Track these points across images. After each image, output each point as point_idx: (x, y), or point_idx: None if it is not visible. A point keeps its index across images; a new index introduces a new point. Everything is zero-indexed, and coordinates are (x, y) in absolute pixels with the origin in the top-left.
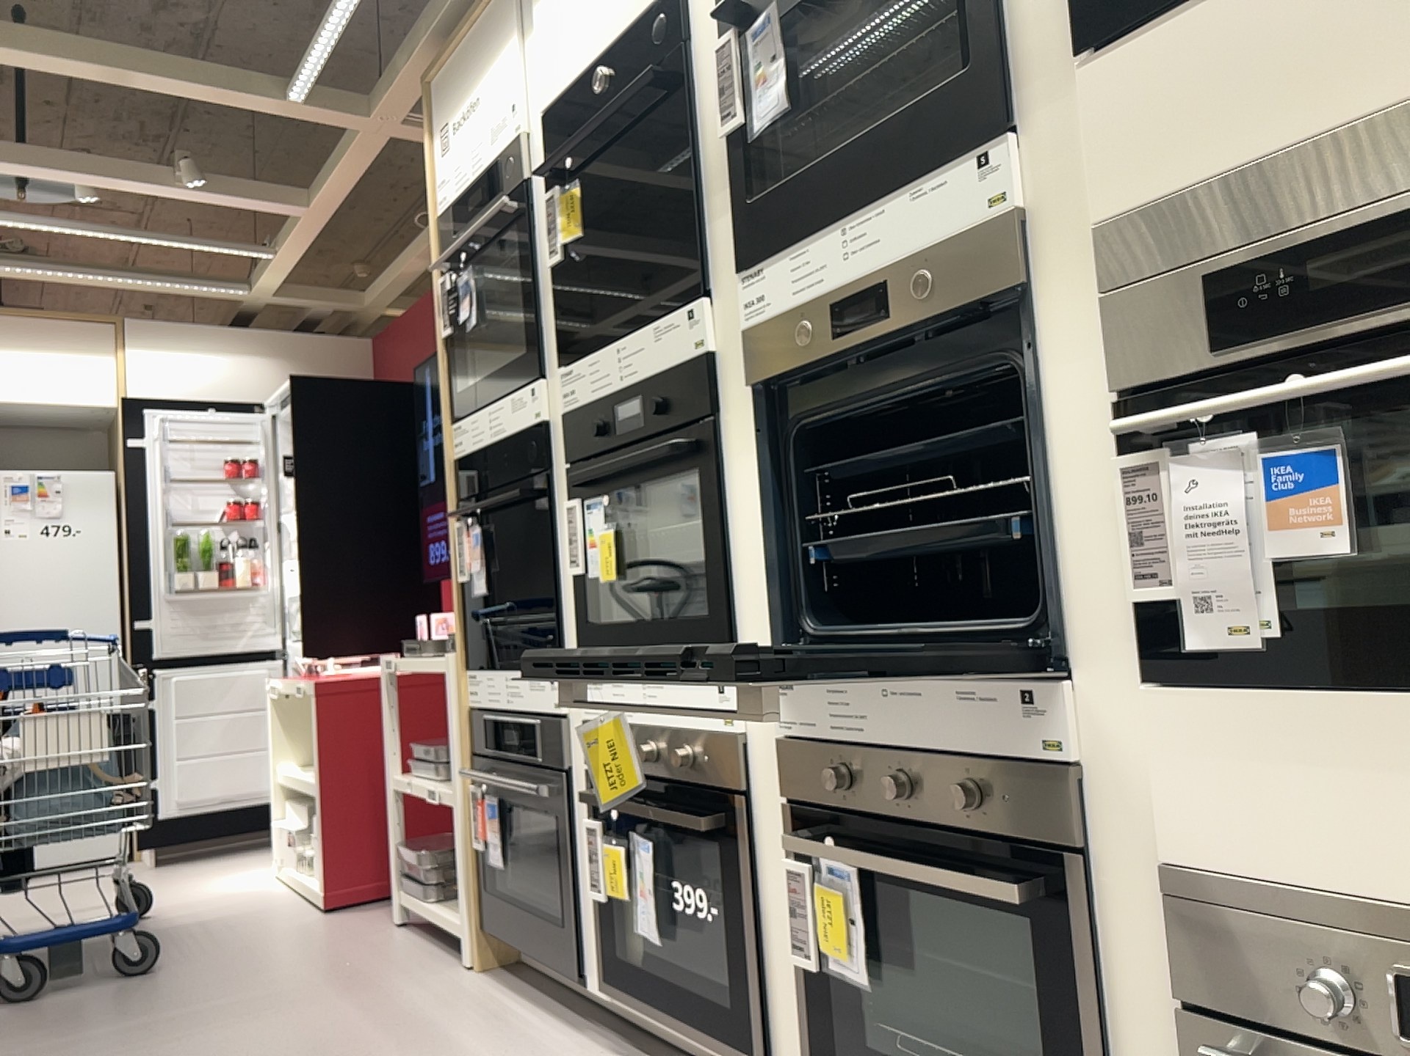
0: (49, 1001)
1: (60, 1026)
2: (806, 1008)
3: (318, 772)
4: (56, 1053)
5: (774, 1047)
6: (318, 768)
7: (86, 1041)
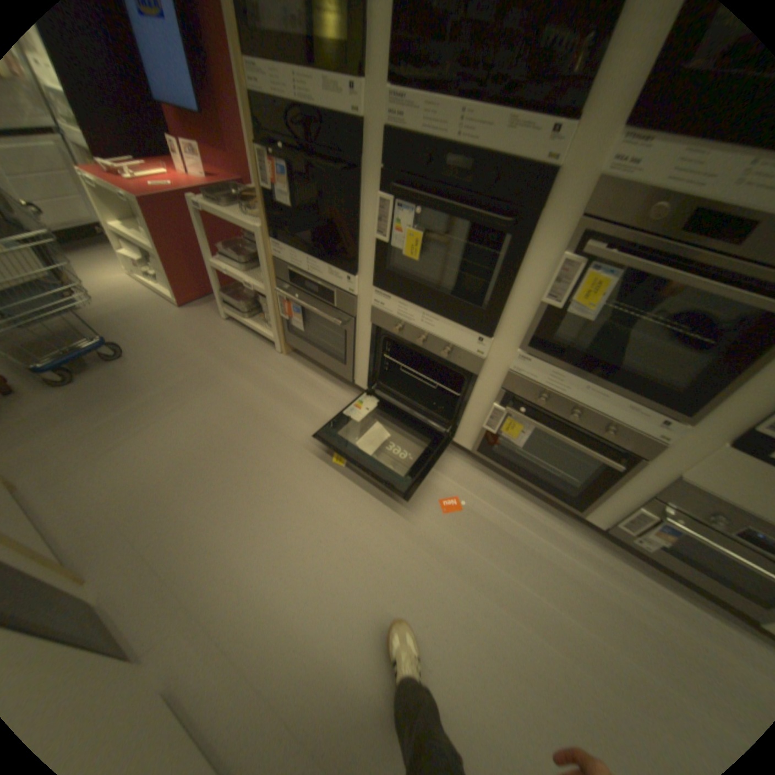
0: (80, 383)
1: (106, 403)
2: (479, 433)
3: (145, 240)
4: (122, 422)
5: (454, 431)
6: (146, 239)
7: (131, 413)
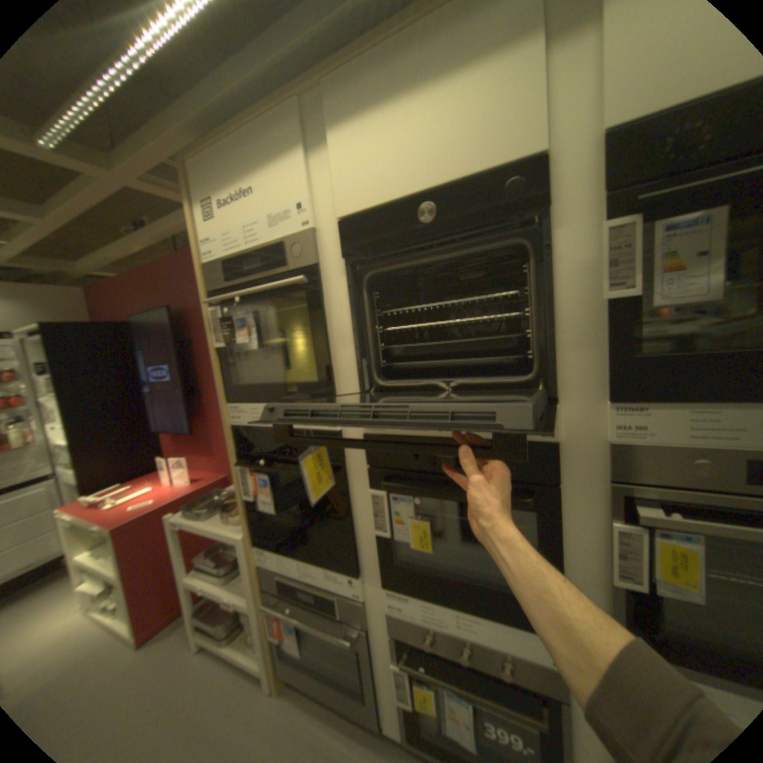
0: None
1: None
2: None
3: (113, 566)
4: None
5: None
6: (114, 565)
7: None
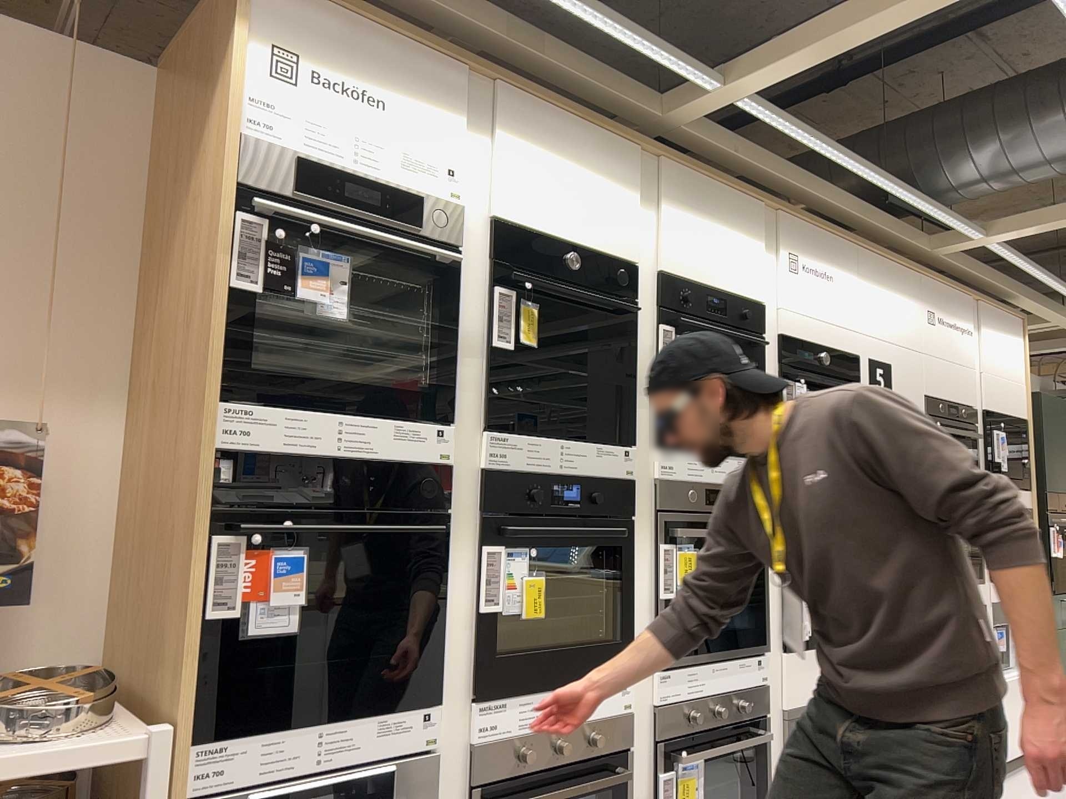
0: None
1: None
2: None
3: None
4: None
5: None
6: None
7: None
